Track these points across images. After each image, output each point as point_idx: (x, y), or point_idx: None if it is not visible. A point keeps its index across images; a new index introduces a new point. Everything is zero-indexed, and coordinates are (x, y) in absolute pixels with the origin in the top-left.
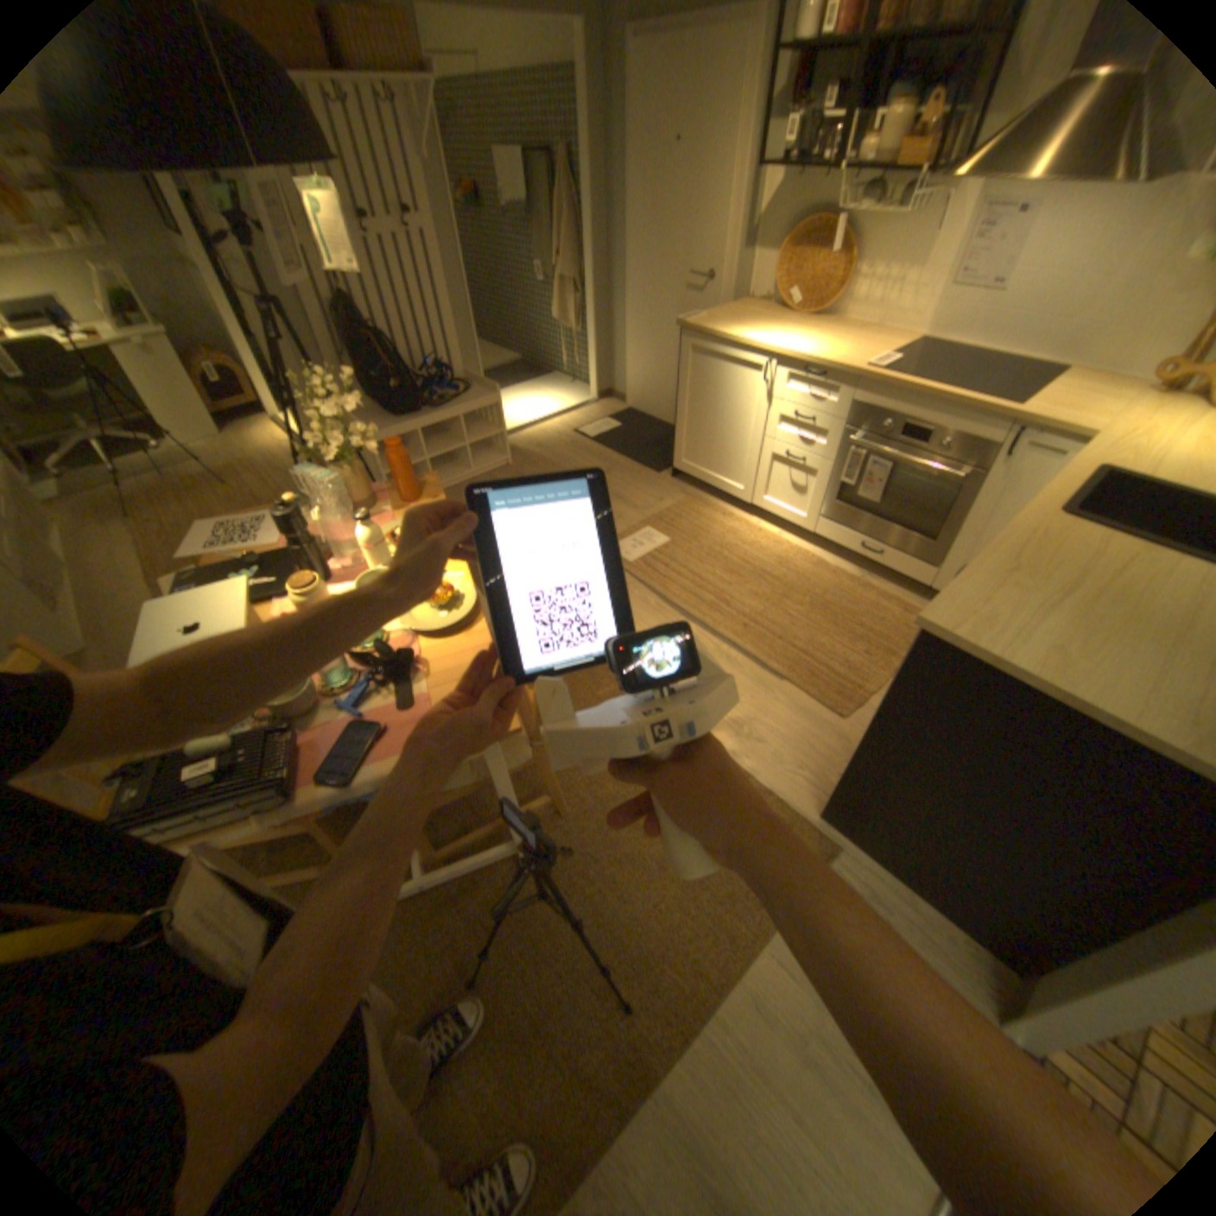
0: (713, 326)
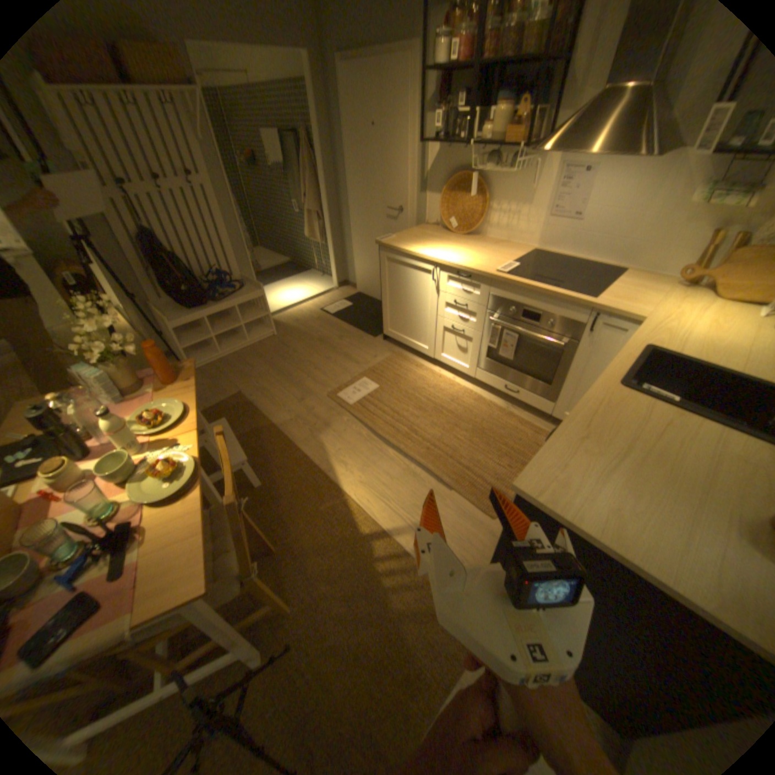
0: (398, 244)
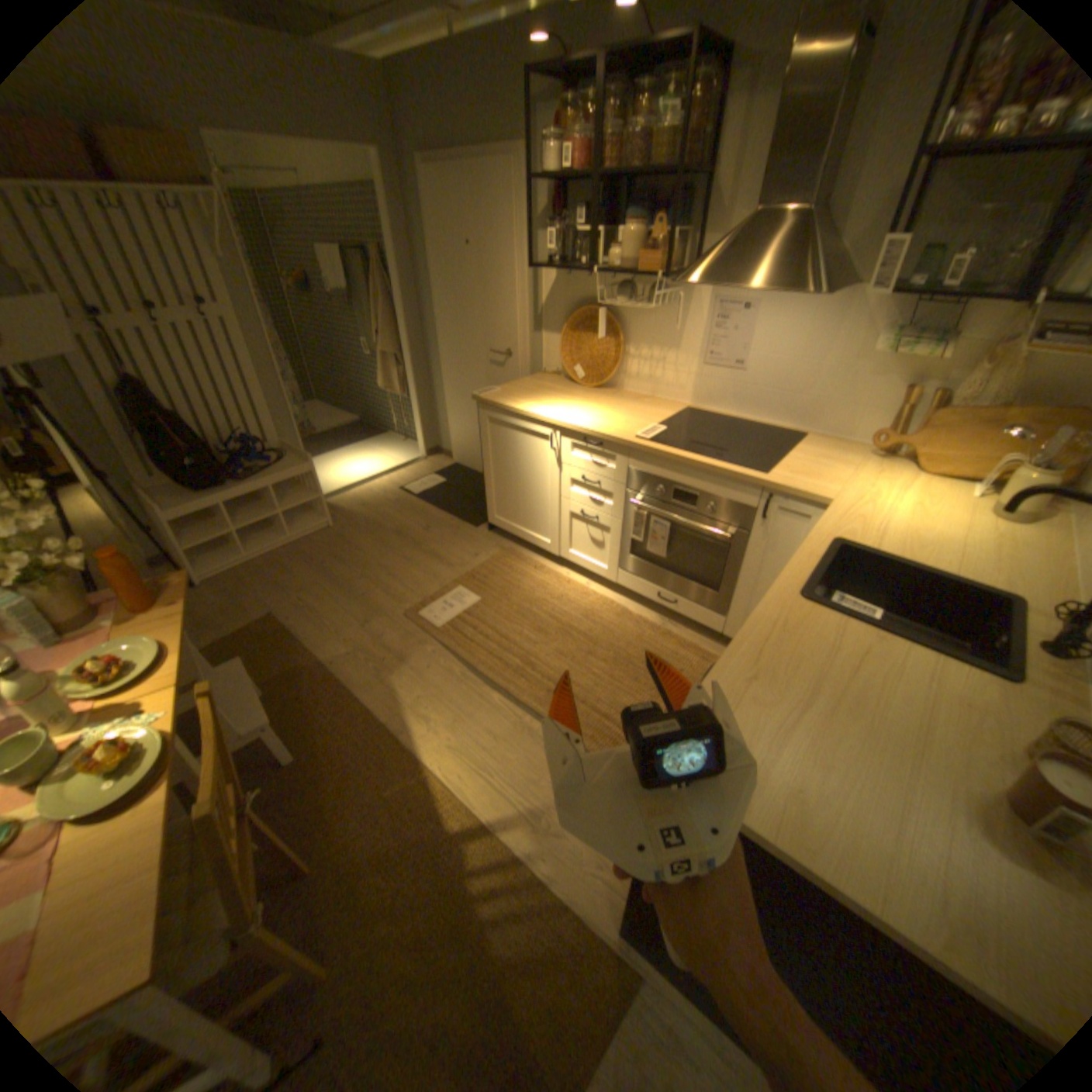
0: (504, 400)
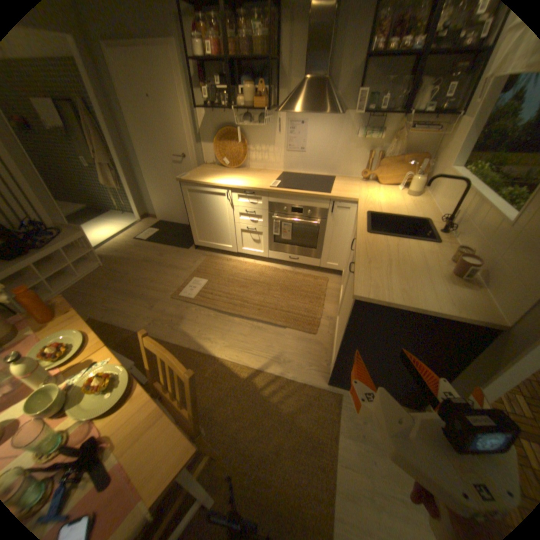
0: (195, 178)
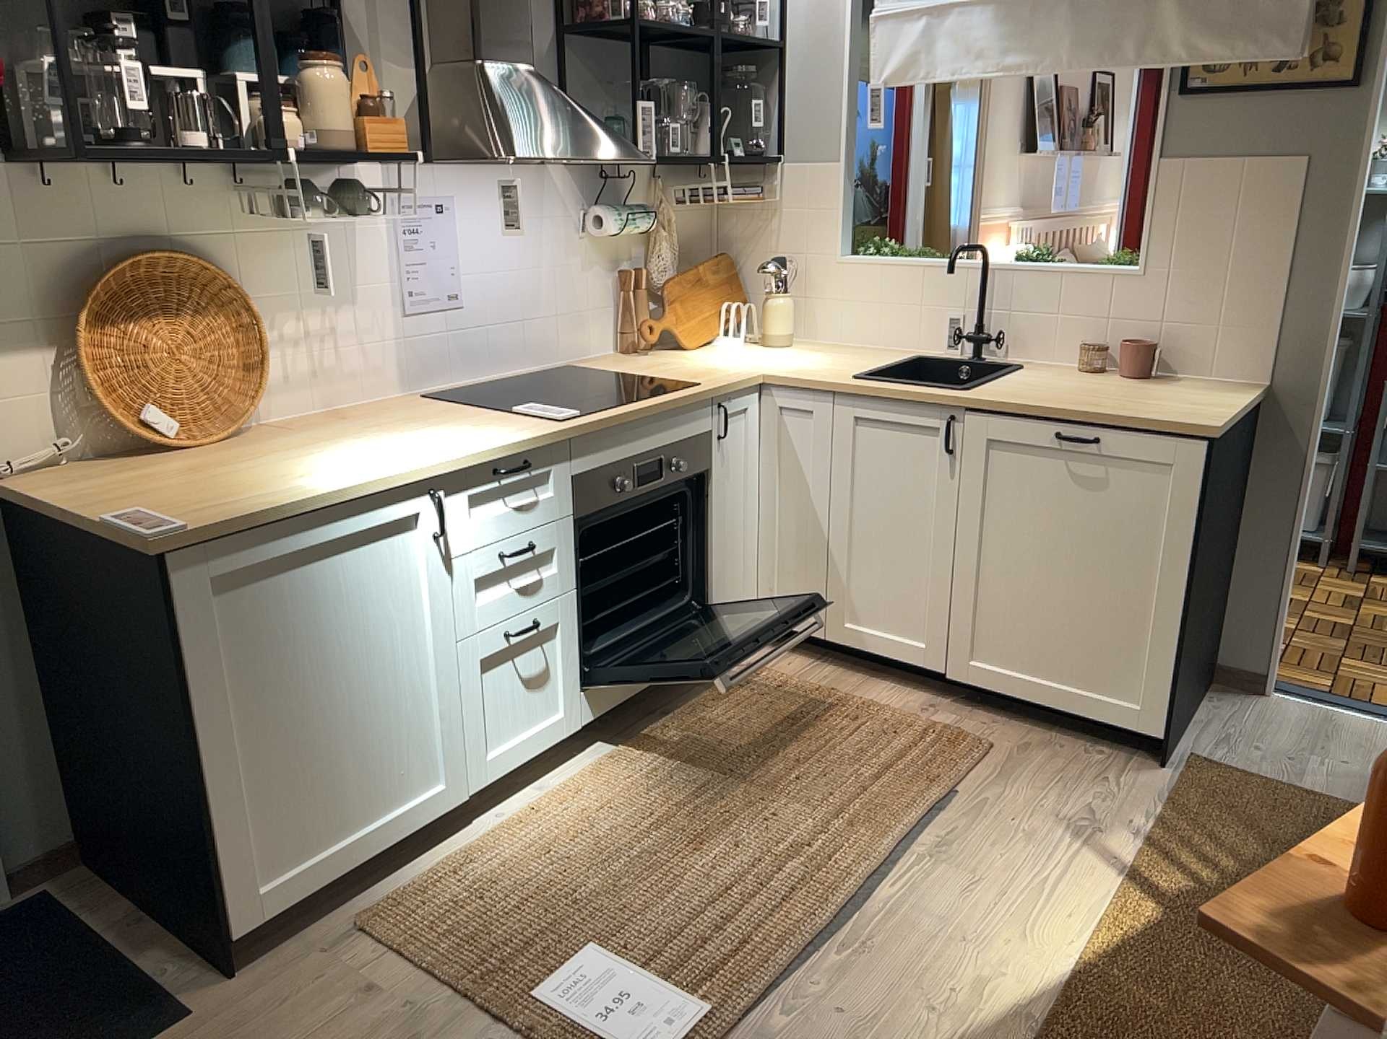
0: (243, 504)
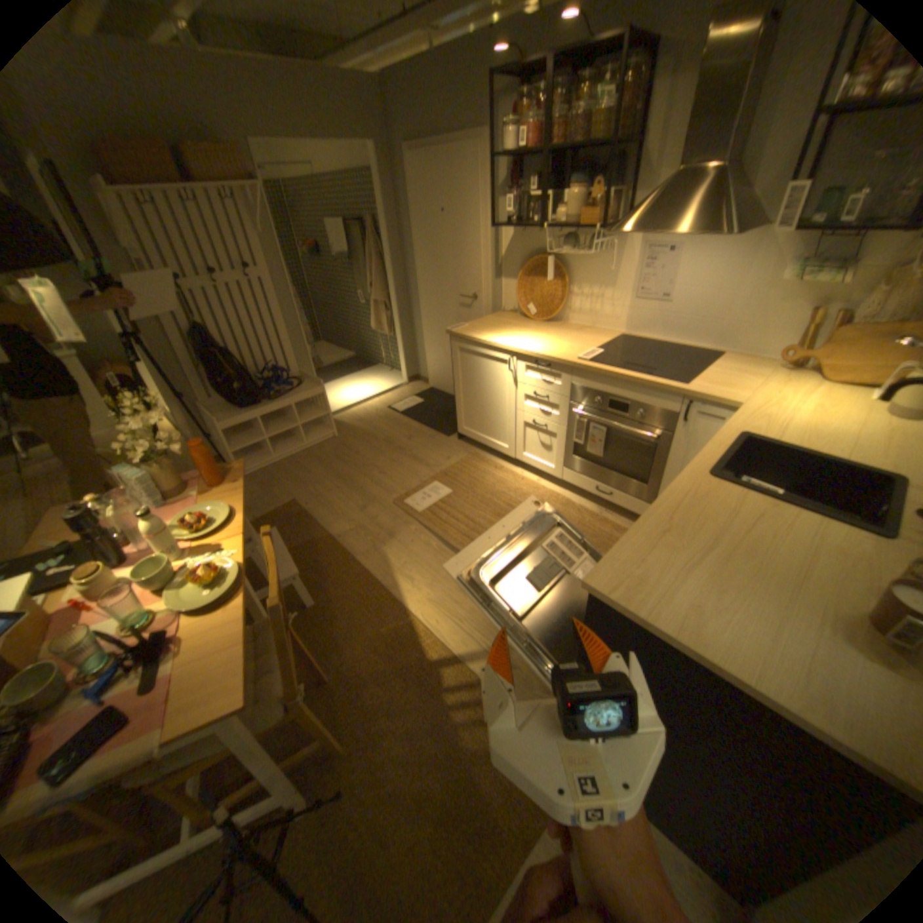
0: (470, 333)
